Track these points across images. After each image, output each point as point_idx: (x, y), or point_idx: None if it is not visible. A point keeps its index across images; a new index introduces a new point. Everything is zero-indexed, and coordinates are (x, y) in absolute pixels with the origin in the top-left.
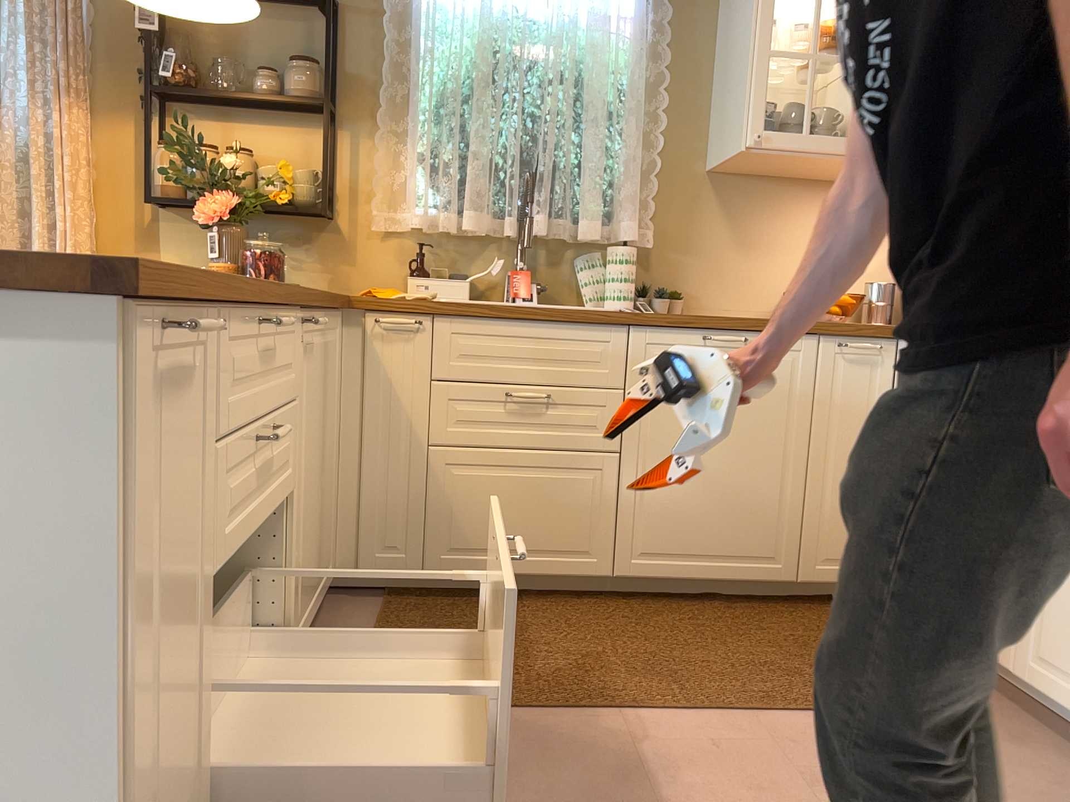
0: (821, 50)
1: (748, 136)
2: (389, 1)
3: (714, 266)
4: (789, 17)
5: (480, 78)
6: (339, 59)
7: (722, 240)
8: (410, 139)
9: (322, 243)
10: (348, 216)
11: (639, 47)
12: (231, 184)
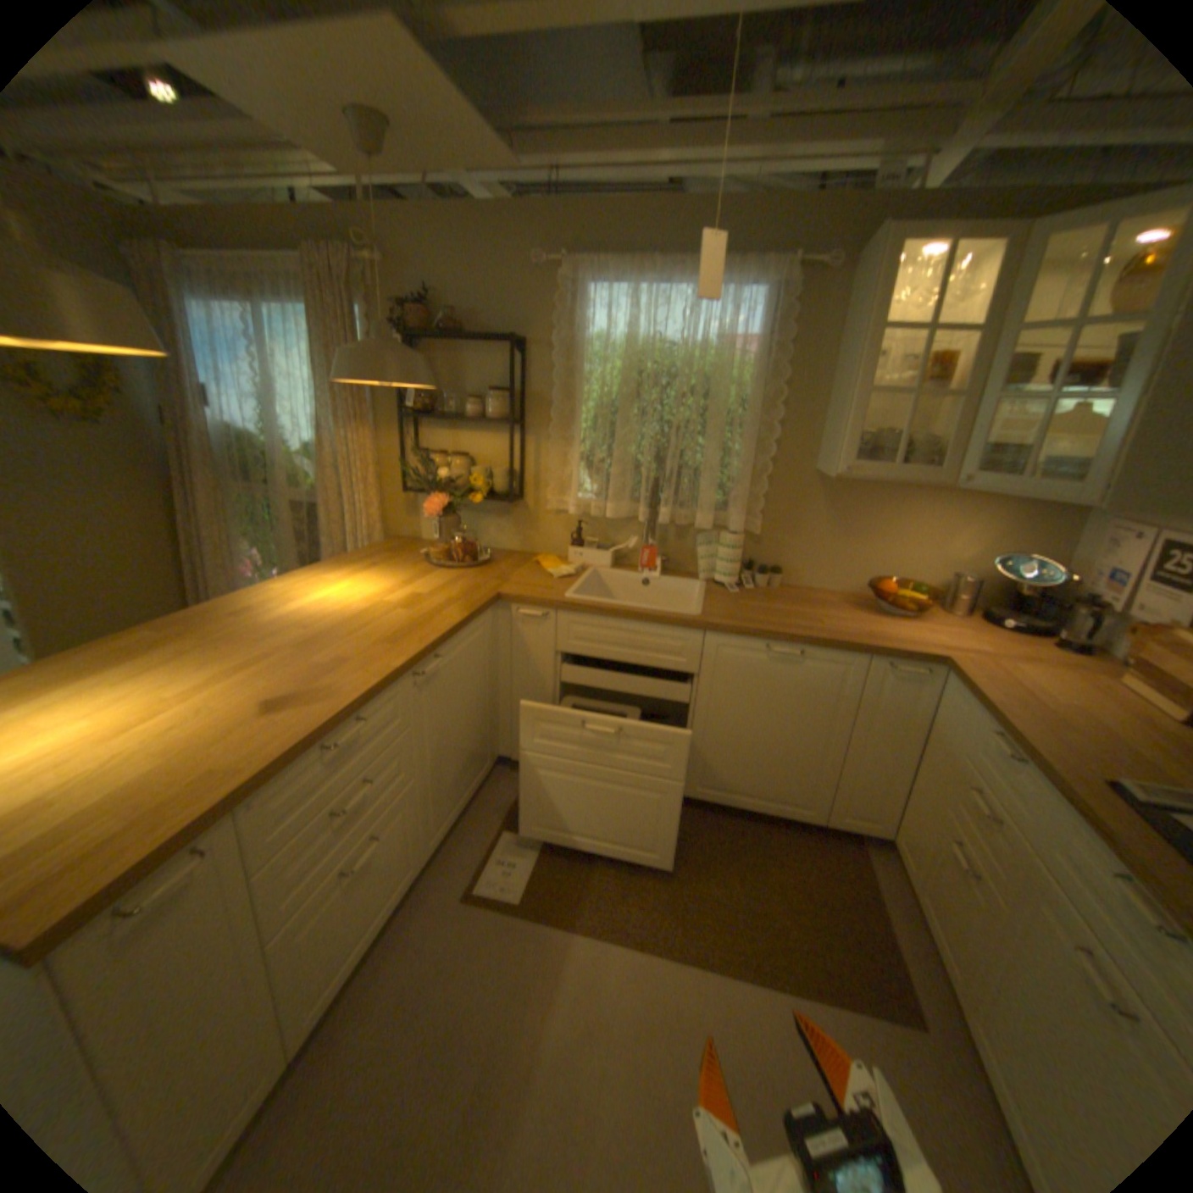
0: (932, 377)
1: (839, 466)
2: (558, 334)
3: (812, 548)
4: (910, 336)
5: (622, 400)
6: (524, 381)
7: (822, 527)
8: (573, 443)
9: (514, 515)
10: (532, 498)
11: (760, 367)
12: (445, 486)
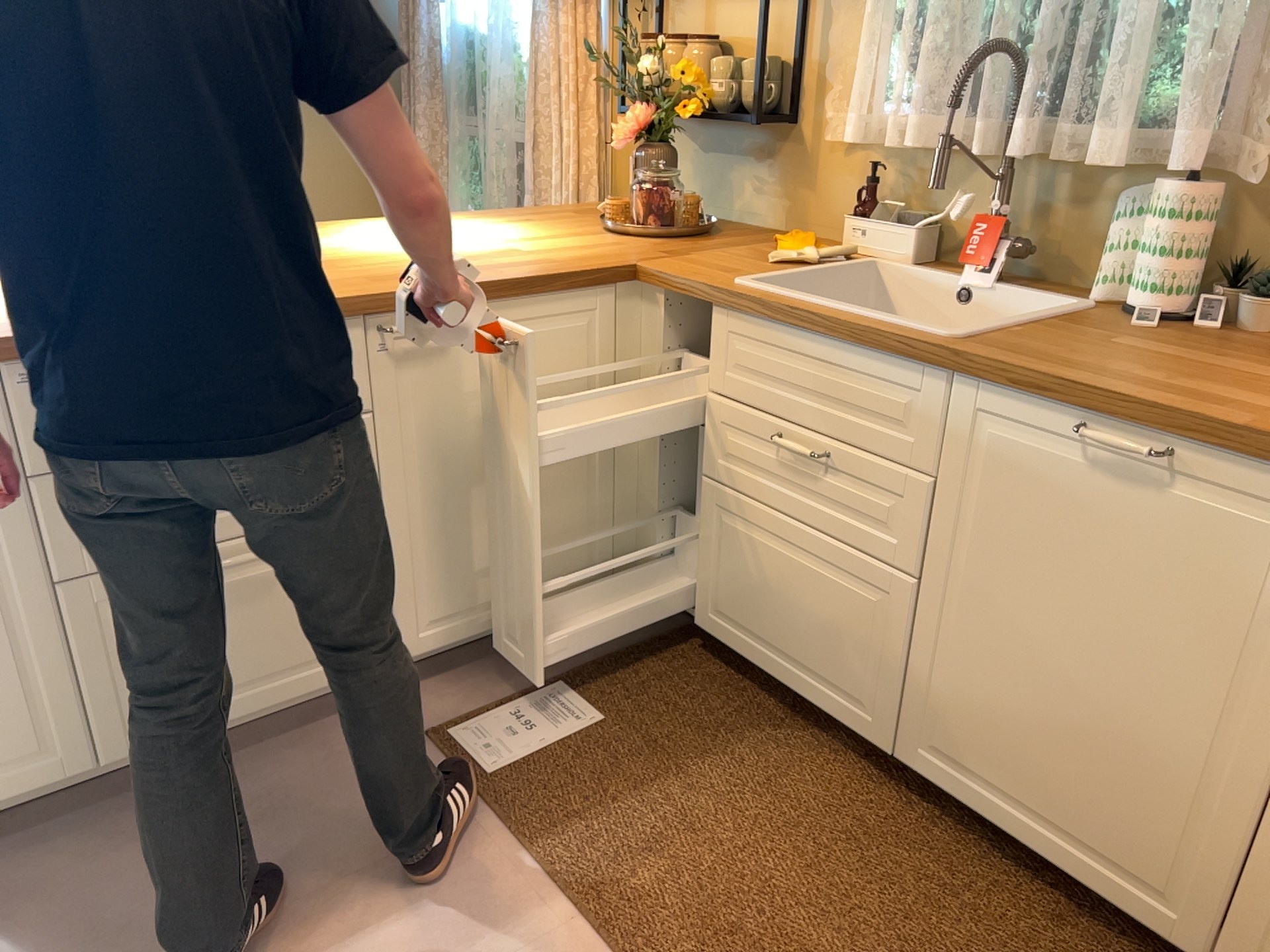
0: None
1: None
2: None
3: None
4: None
5: None
6: None
7: None
8: None
9: (780, 158)
10: (809, 121)
11: None
12: (654, 93)
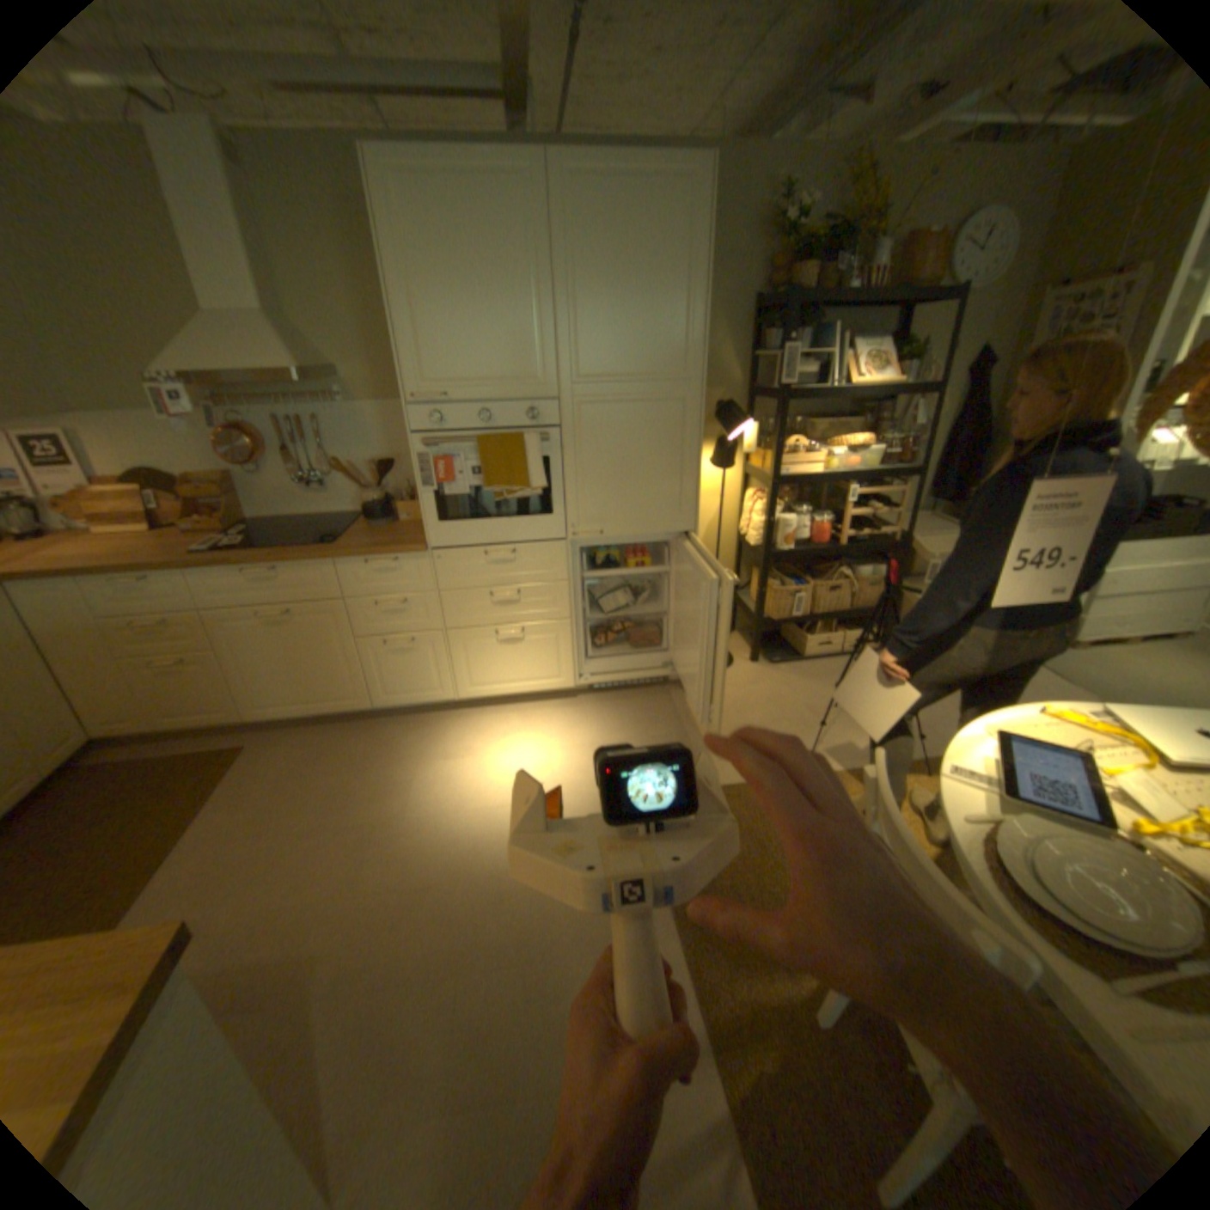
0: None
1: None
2: None
3: None
4: None
5: None
6: None
7: None
8: None
9: None
10: None
11: None
12: None
